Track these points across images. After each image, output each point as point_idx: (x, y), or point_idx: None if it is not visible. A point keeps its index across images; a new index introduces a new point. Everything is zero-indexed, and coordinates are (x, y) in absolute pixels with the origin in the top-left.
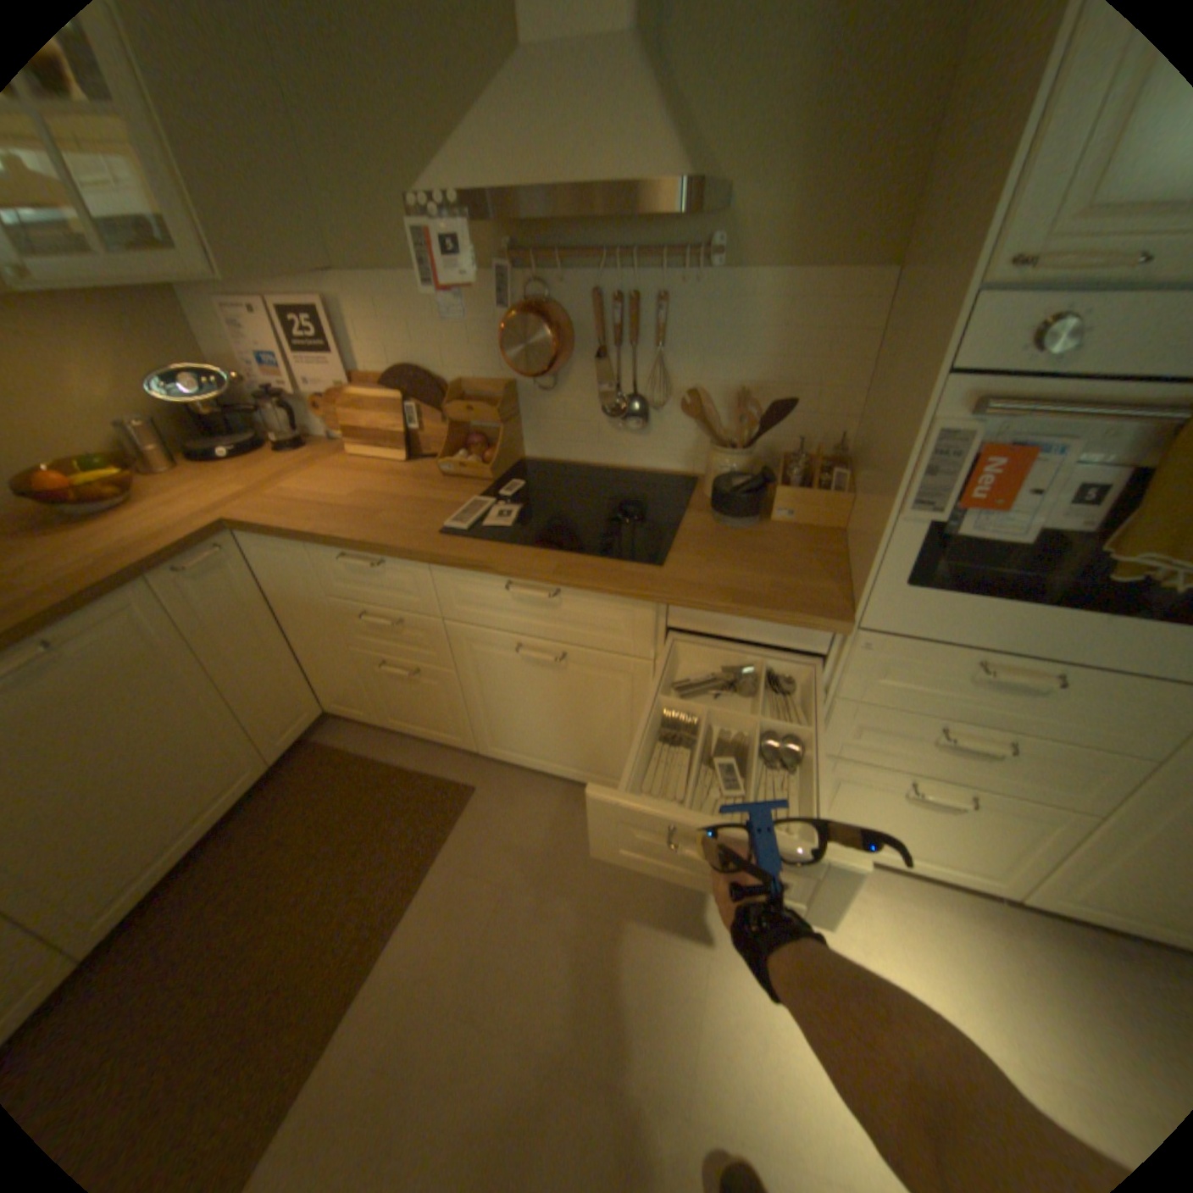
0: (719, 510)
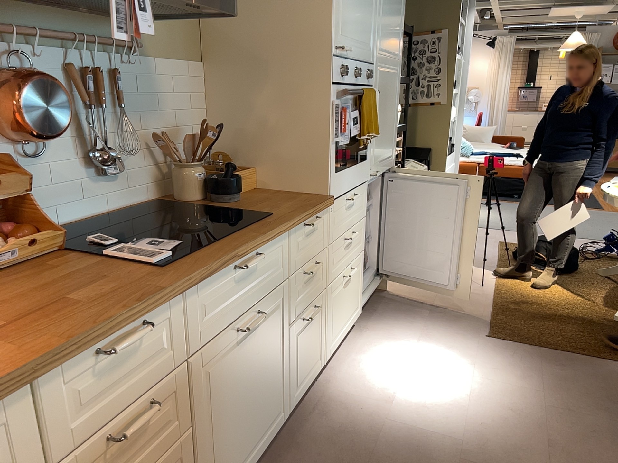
0: (229, 192)
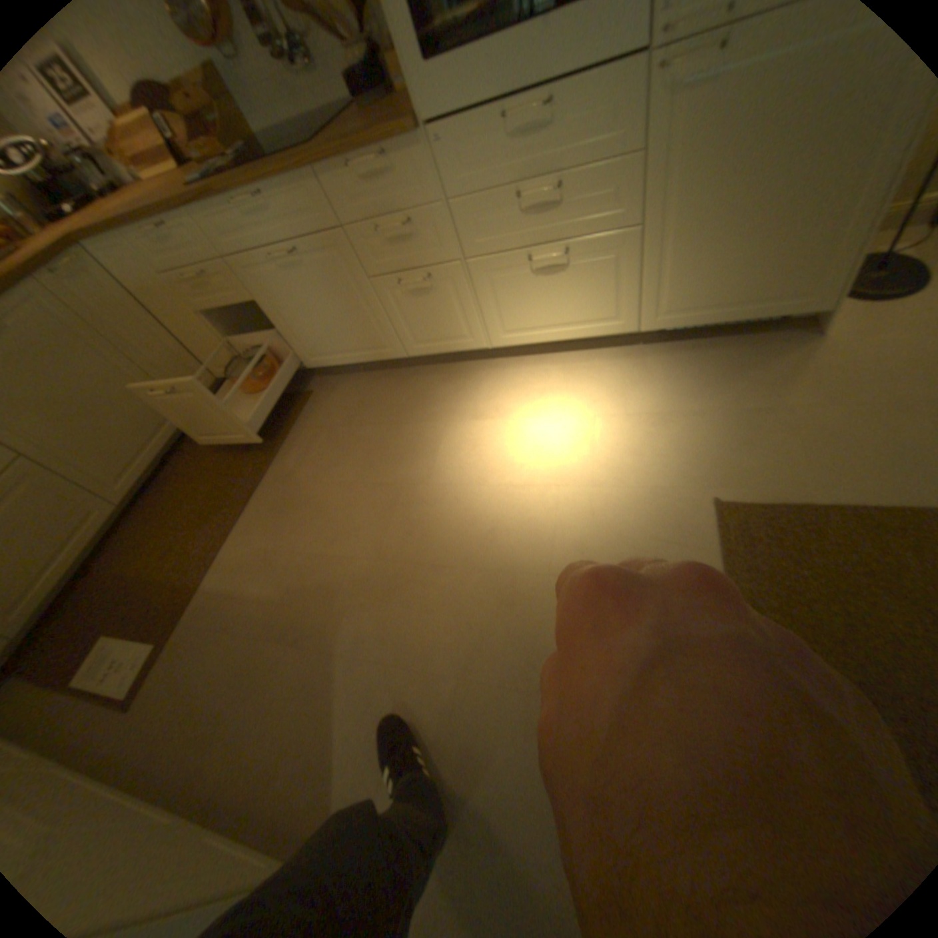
0: (353, 94)
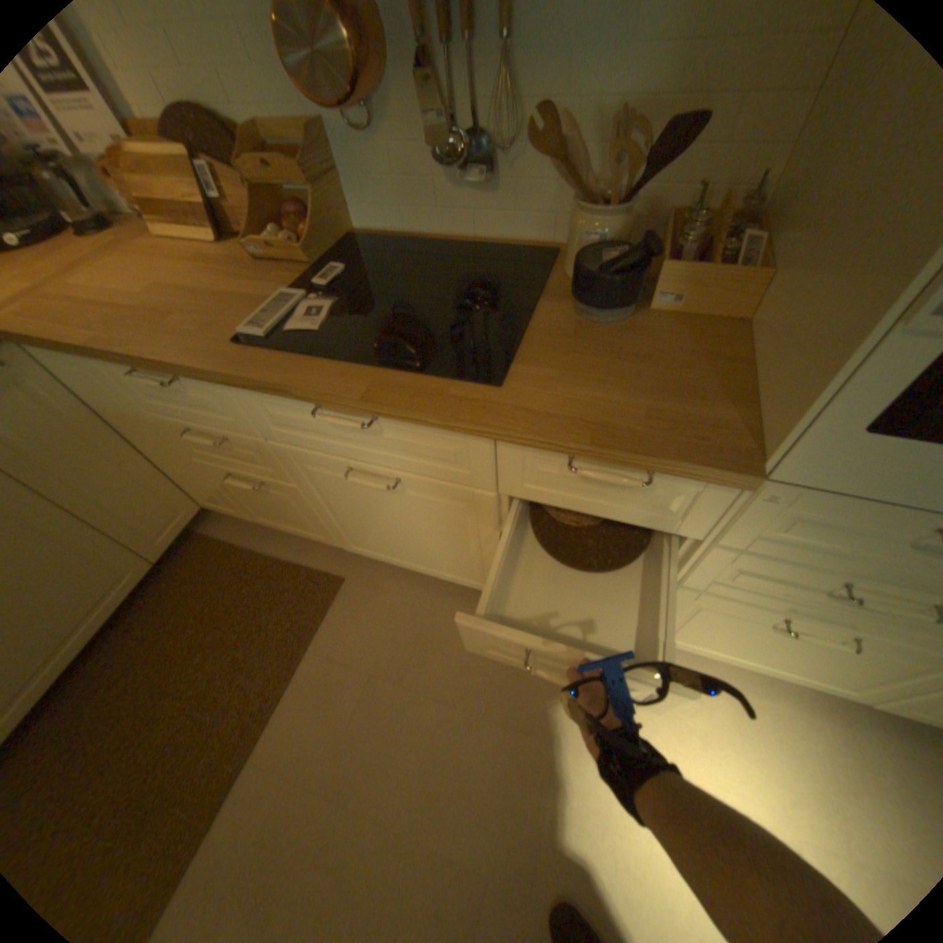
0: (582, 297)
